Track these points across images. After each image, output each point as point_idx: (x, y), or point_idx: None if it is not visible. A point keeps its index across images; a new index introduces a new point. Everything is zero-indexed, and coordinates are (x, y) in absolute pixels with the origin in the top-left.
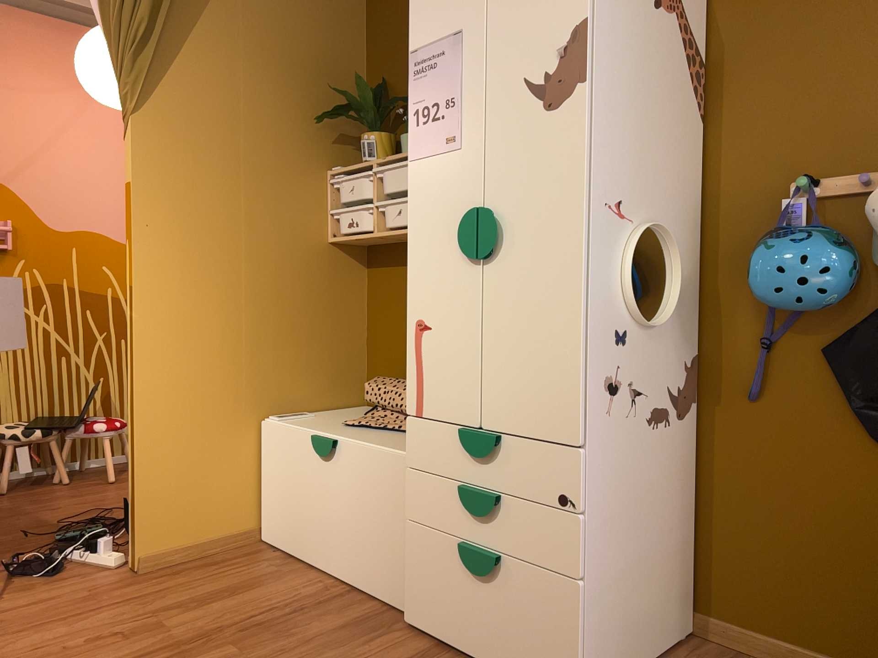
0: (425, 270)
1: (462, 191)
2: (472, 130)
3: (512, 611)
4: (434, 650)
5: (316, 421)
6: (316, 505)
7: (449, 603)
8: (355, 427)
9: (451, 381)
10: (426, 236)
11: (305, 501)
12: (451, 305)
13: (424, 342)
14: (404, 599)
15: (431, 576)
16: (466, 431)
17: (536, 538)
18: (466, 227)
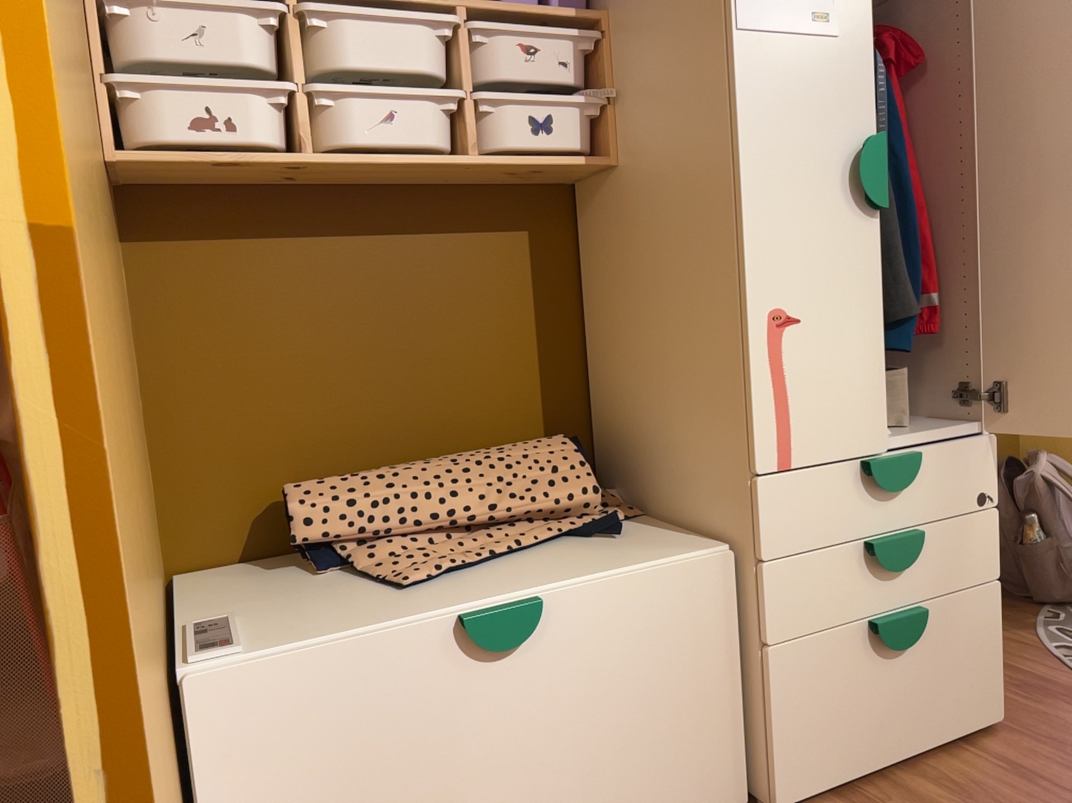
0: (784, 227)
1: (845, 105)
2: (855, 16)
3: (936, 663)
4: (856, 799)
5: (319, 613)
6: (478, 773)
7: (855, 719)
8: (443, 579)
9: (841, 396)
10: (781, 169)
11: (433, 788)
12: (835, 282)
13: (791, 345)
14: (778, 775)
15: (824, 704)
16: (883, 460)
17: (958, 558)
18: (874, 162)
